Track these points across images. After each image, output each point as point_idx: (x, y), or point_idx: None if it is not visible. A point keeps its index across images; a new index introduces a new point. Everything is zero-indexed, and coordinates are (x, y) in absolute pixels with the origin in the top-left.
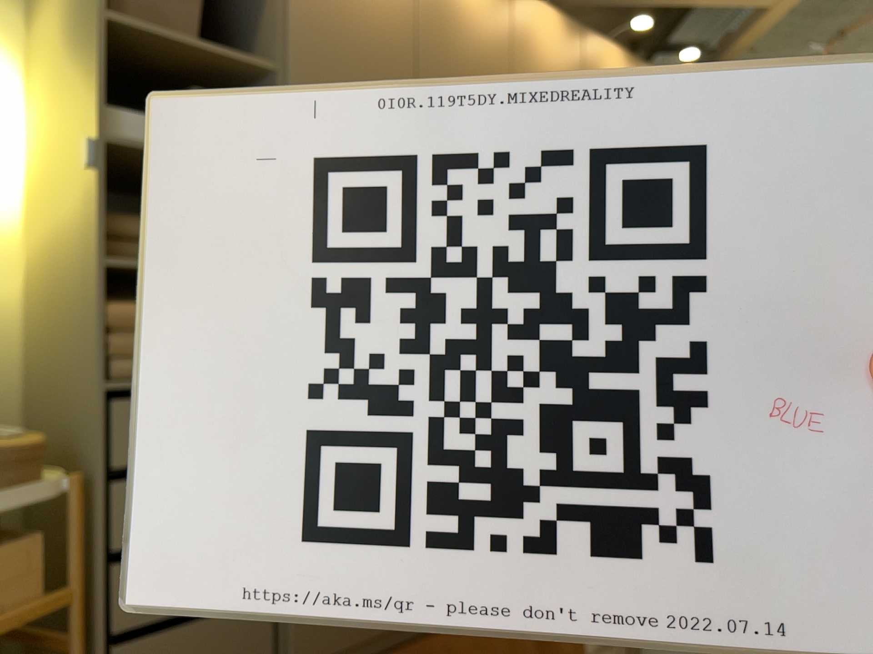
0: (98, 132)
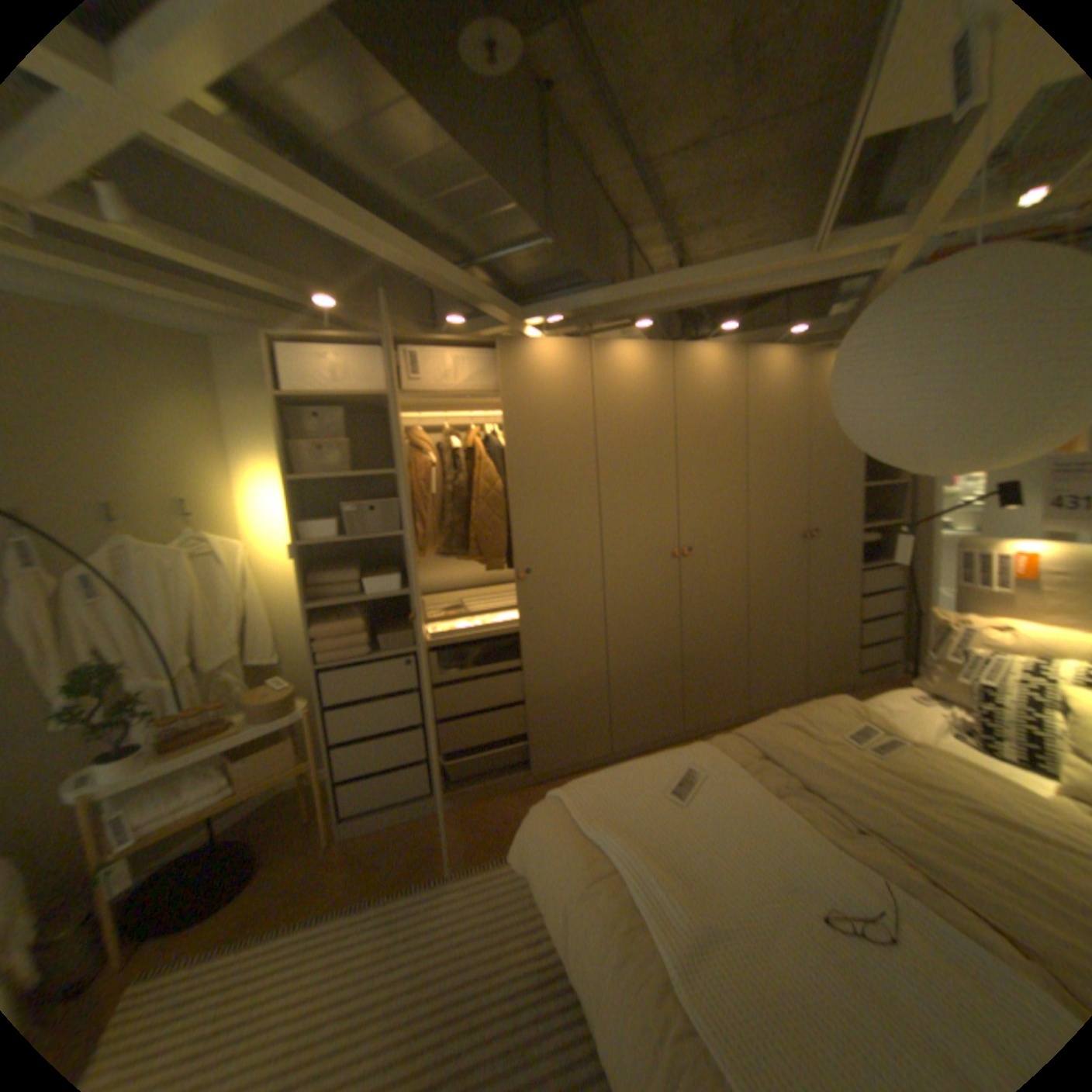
0: (291, 543)
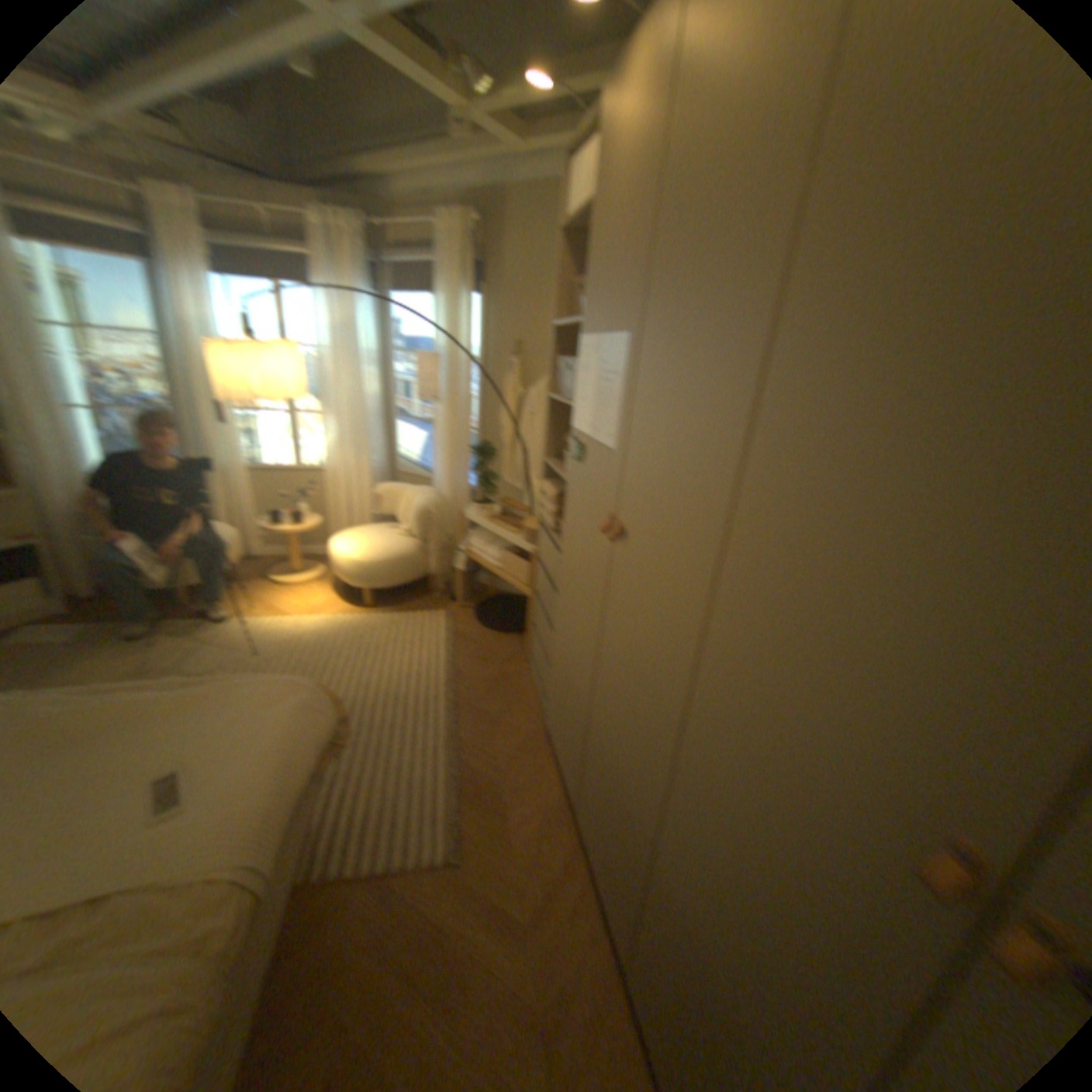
0: (546, 393)
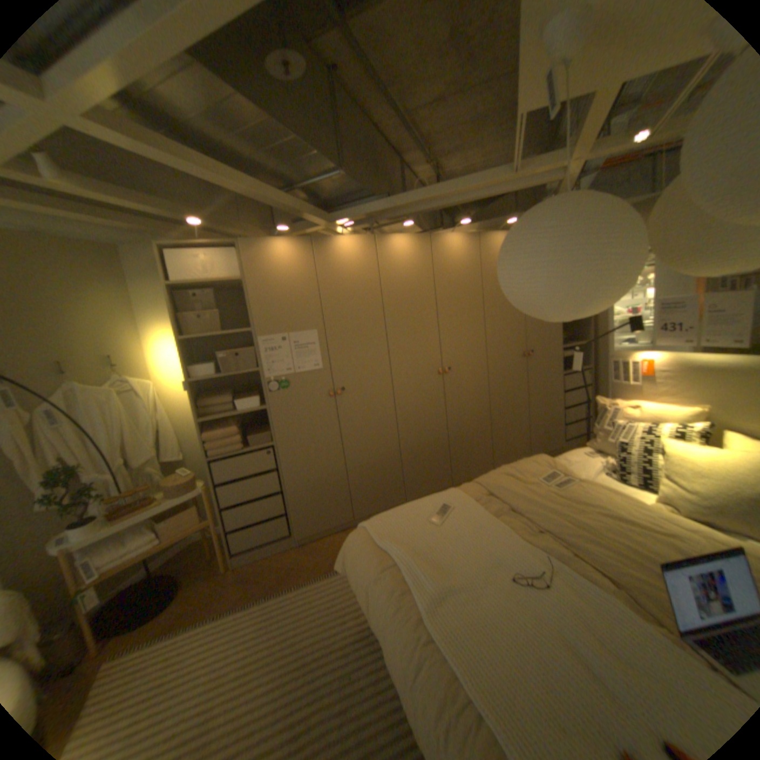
0: (187, 380)
